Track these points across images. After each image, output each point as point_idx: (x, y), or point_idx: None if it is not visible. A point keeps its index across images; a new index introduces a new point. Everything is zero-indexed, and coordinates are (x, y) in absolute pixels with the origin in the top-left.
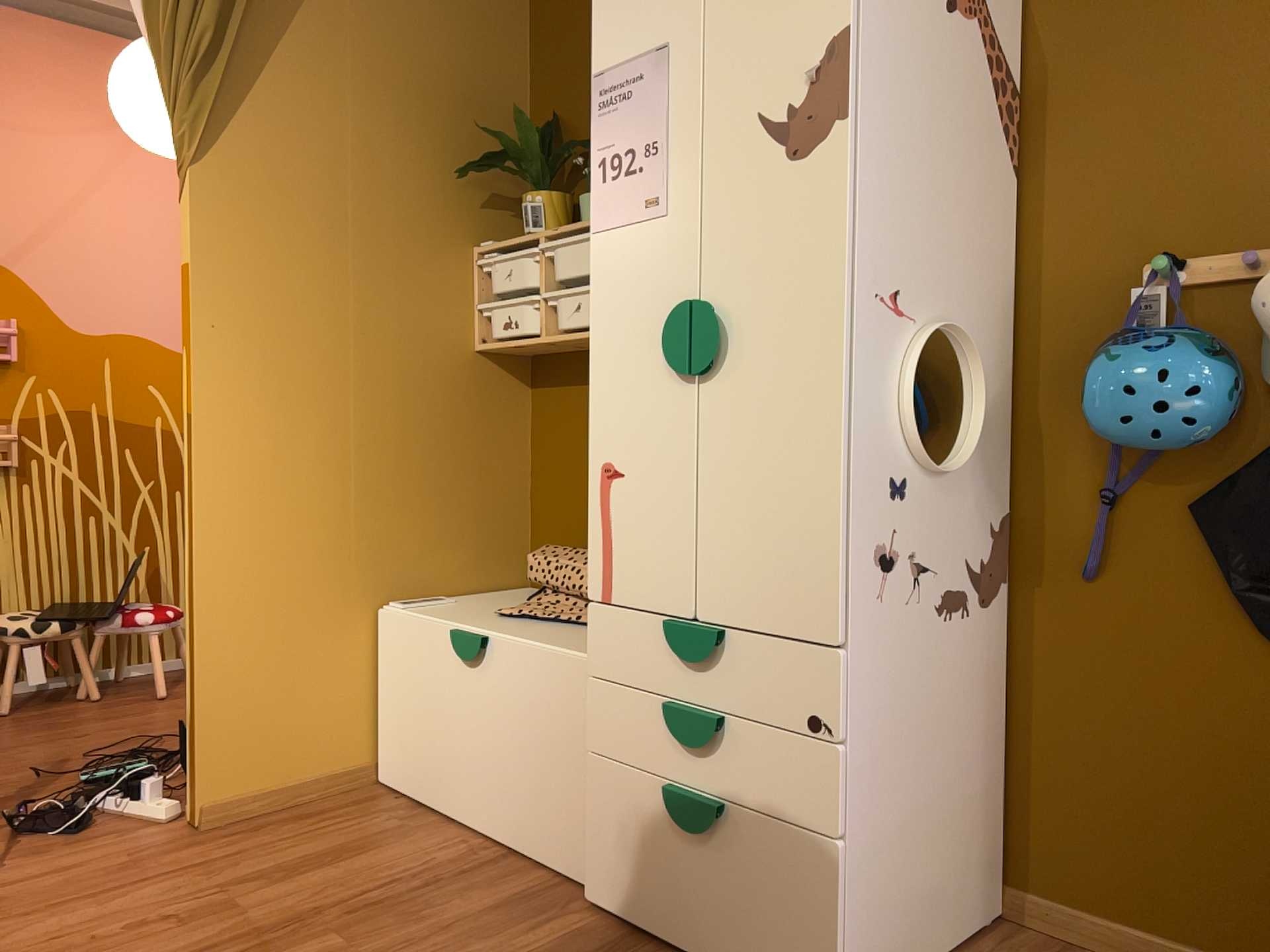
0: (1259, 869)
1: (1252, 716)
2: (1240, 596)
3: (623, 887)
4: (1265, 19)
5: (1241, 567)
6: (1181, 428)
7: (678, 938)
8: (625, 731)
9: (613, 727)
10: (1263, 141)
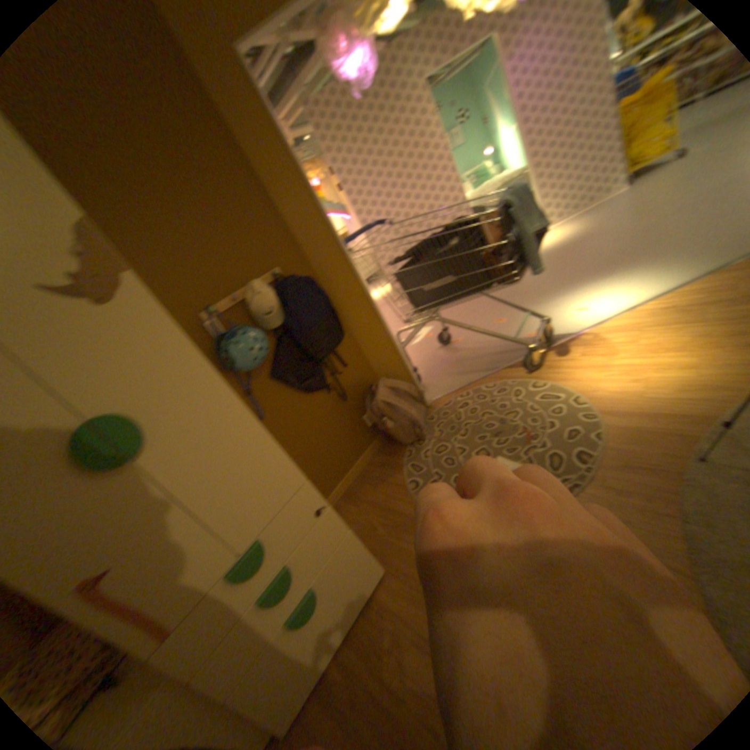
0: (344, 441)
1: (320, 412)
2: (301, 387)
3: (297, 689)
4: (175, 215)
5: (296, 380)
6: (267, 352)
7: (332, 651)
8: (242, 650)
9: (234, 662)
10: (207, 258)
